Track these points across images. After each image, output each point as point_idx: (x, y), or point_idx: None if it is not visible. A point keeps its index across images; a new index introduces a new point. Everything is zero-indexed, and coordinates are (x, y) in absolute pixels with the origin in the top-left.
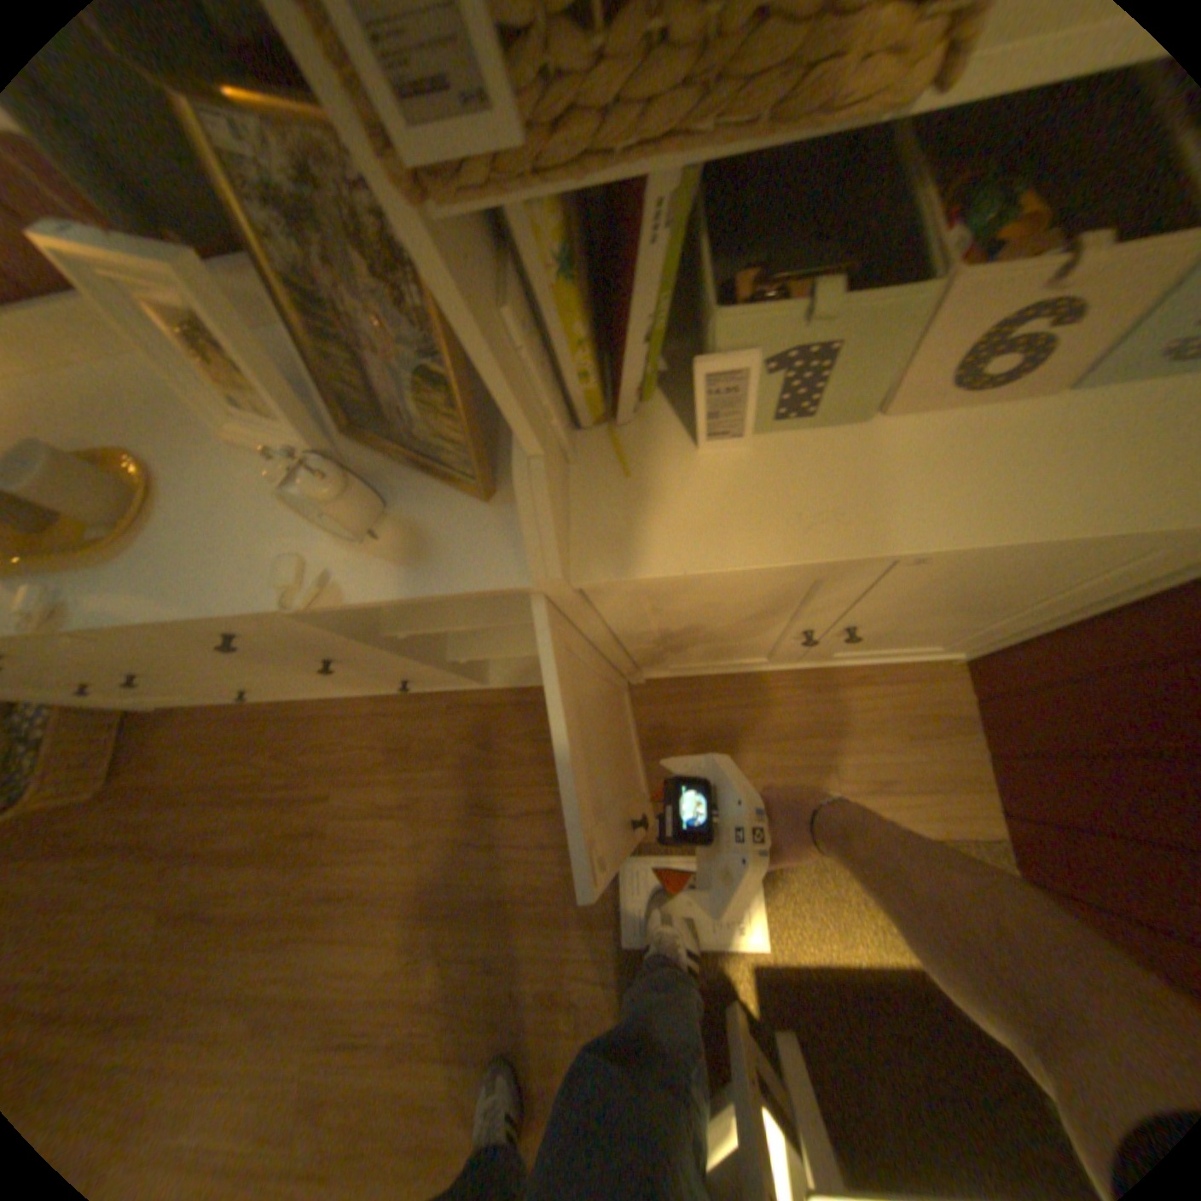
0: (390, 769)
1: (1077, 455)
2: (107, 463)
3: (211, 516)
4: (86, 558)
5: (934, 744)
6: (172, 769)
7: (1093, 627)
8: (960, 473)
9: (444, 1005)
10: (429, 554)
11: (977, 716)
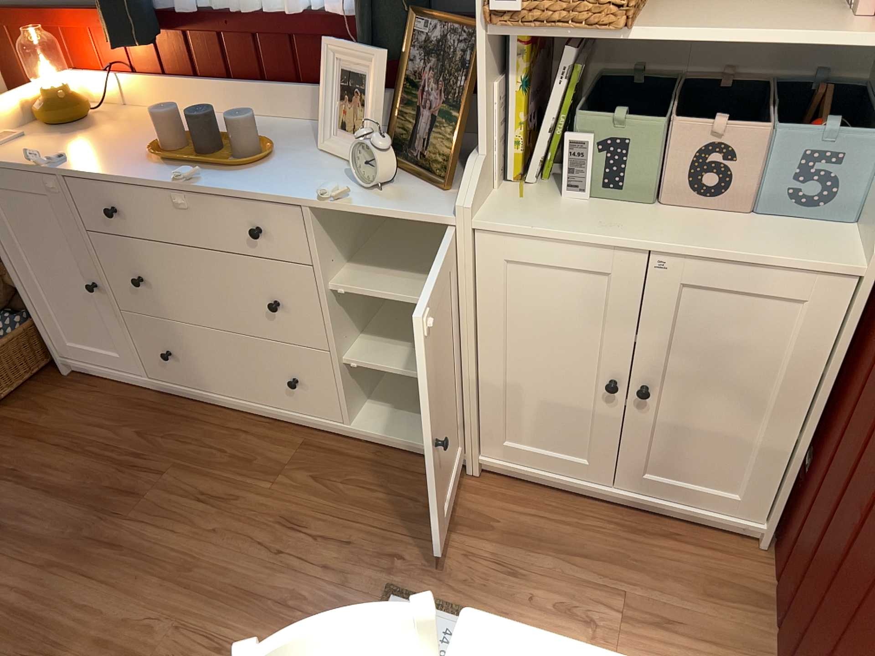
0: (236, 465)
1: (742, 233)
2: (262, 144)
3: (302, 171)
4: (234, 166)
5: (722, 598)
6: (63, 412)
7: (817, 431)
8: (684, 228)
9: (170, 655)
10: (407, 201)
11: (769, 587)
